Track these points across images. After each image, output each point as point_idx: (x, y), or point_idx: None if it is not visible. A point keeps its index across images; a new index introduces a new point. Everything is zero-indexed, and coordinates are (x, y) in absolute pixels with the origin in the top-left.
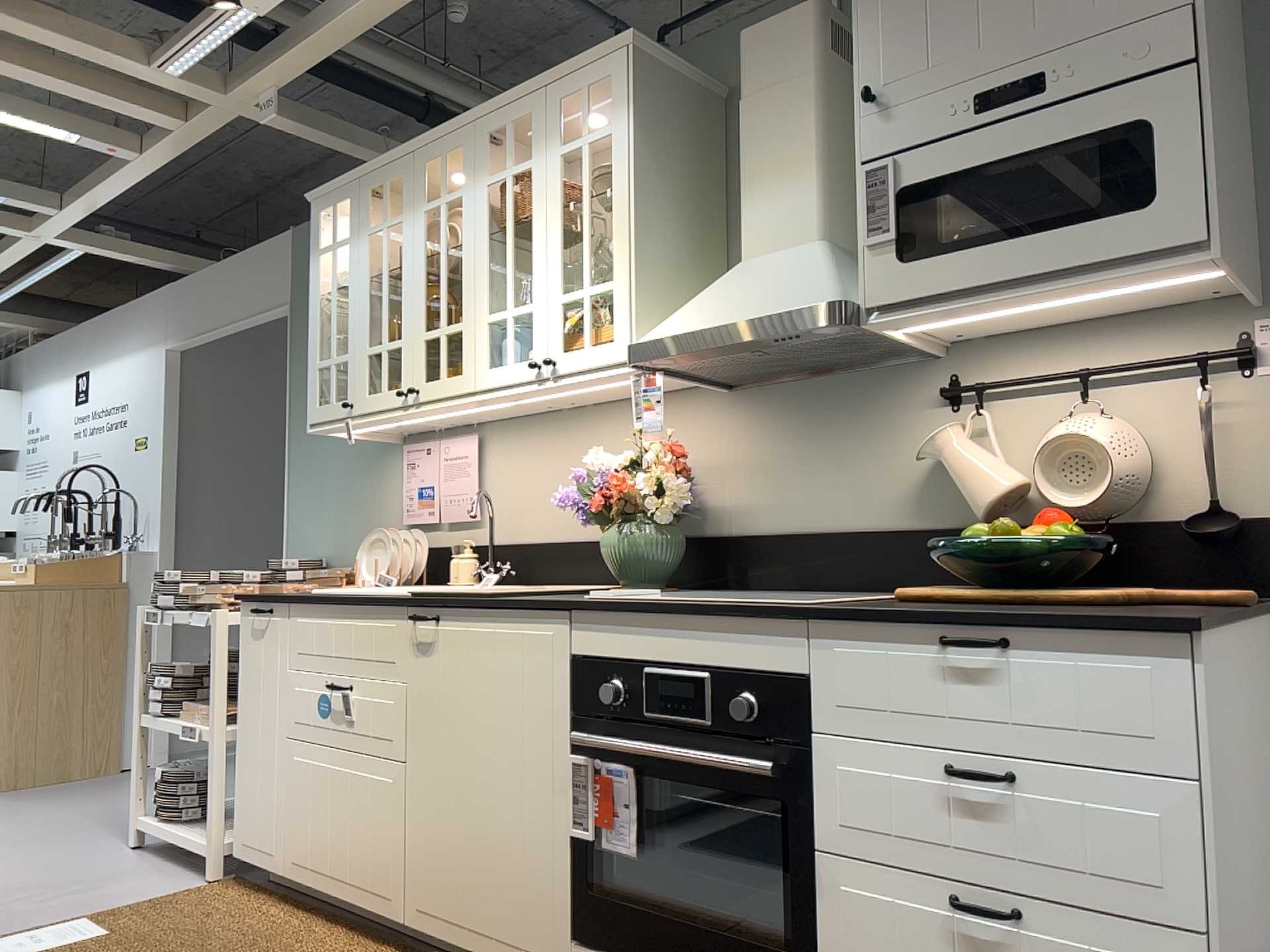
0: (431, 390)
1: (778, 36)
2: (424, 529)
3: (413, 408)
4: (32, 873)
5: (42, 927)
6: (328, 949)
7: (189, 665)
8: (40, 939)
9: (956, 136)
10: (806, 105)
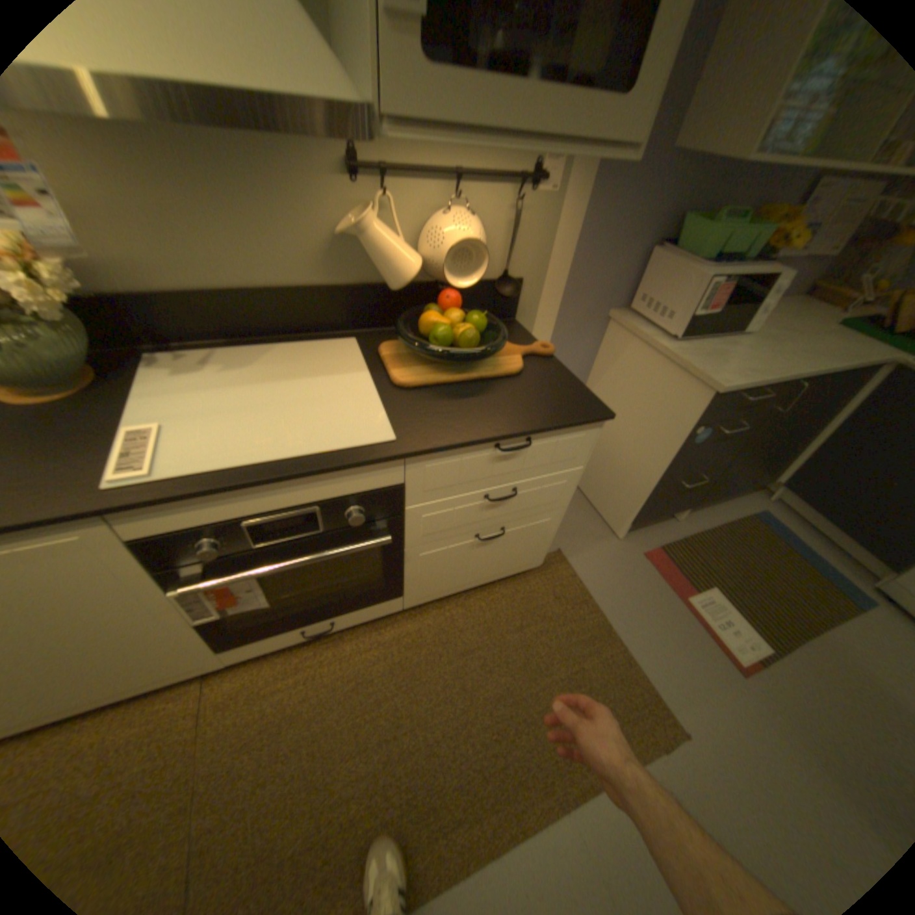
0: None
1: None
2: None
3: None
4: None
5: None
6: None
7: None
8: None
9: None
10: None
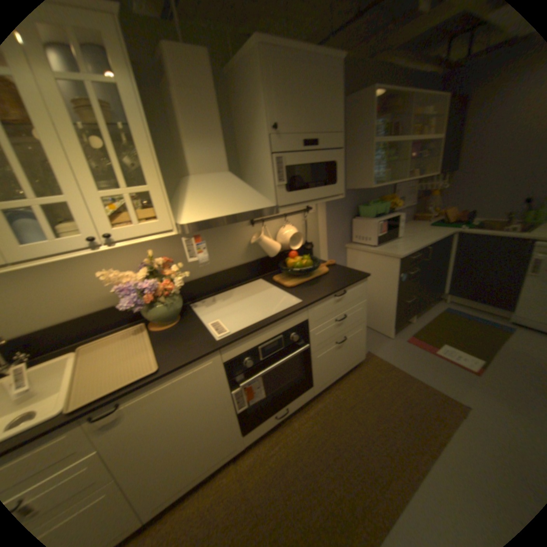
0: None
1: (193, 57)
2: None
3: None
4: None
5: None
6: None
7: None
8: None
9: (298, 150)
10: (215, 105)
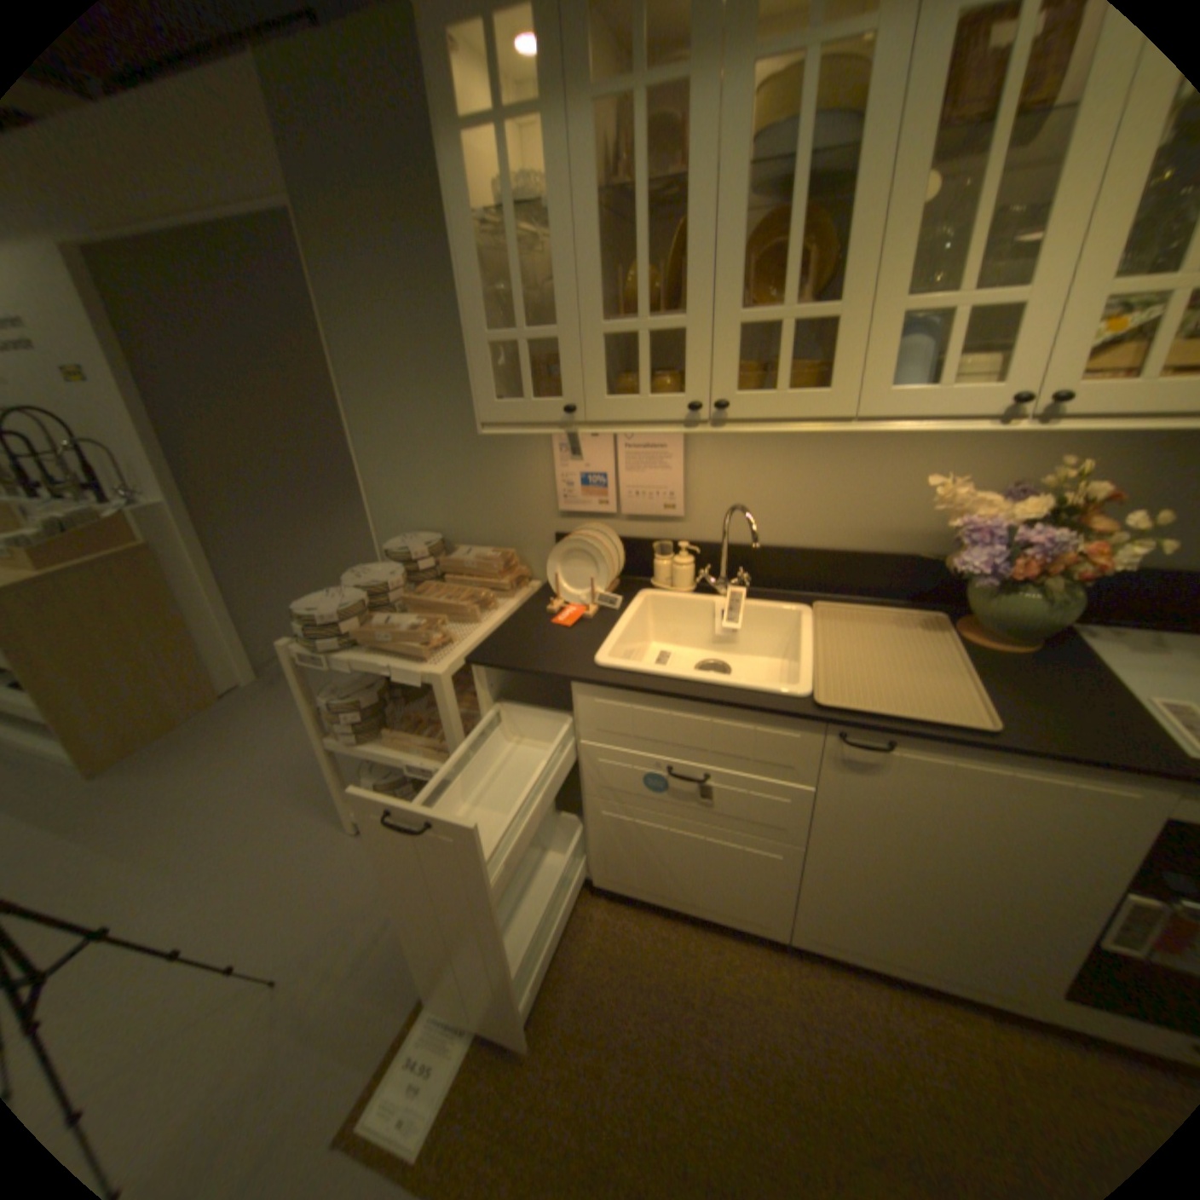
0: (758, 407)
1: None
2: (590, 517)
3: (708, 426)
4: (289, 921)
5: (398, 1033)
6: (710, 969)
7: (362, 690)
8: (422, 1063)
9: None
10: None
